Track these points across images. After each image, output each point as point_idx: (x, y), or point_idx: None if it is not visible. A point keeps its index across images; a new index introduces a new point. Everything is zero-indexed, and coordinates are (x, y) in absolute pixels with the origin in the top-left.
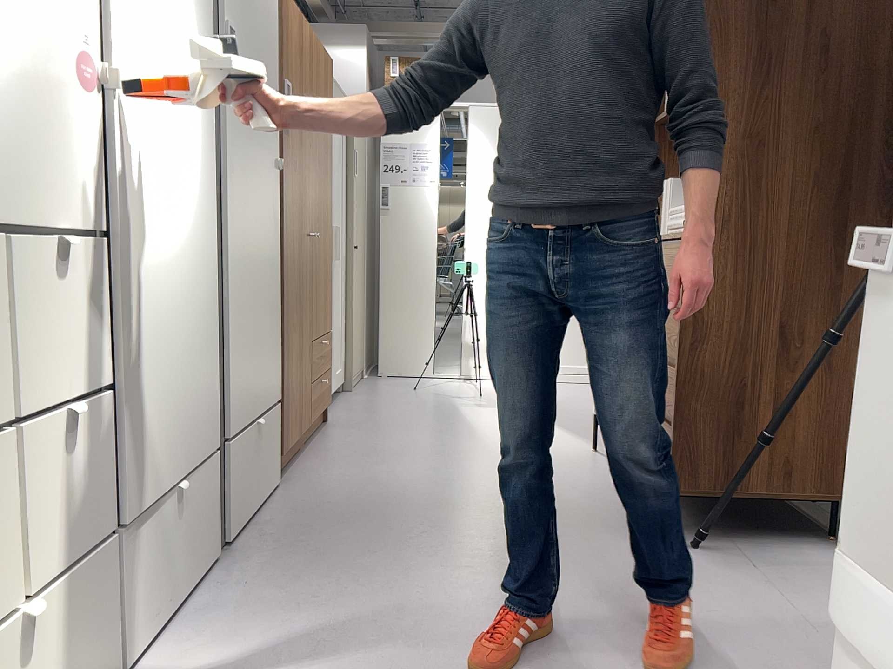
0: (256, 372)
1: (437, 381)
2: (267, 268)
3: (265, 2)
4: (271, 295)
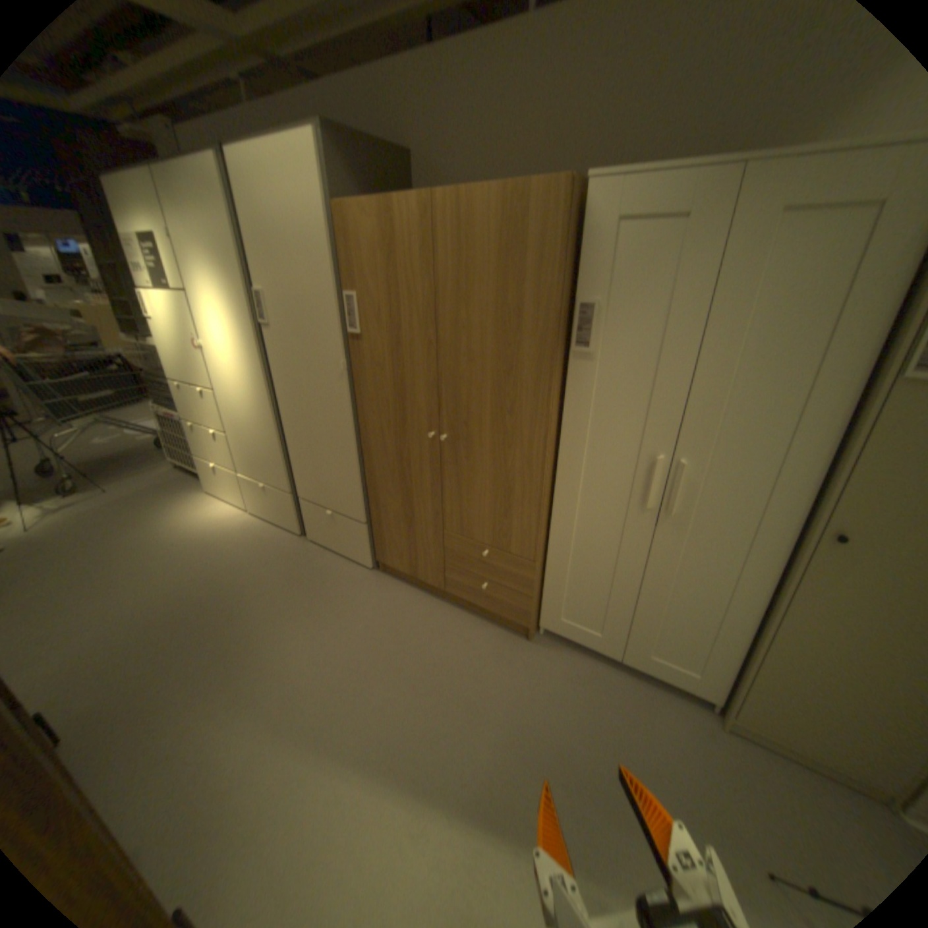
0: (325, 486)
1: None
2: (333, 436)
3: (302, 244)
4: (342, 455)
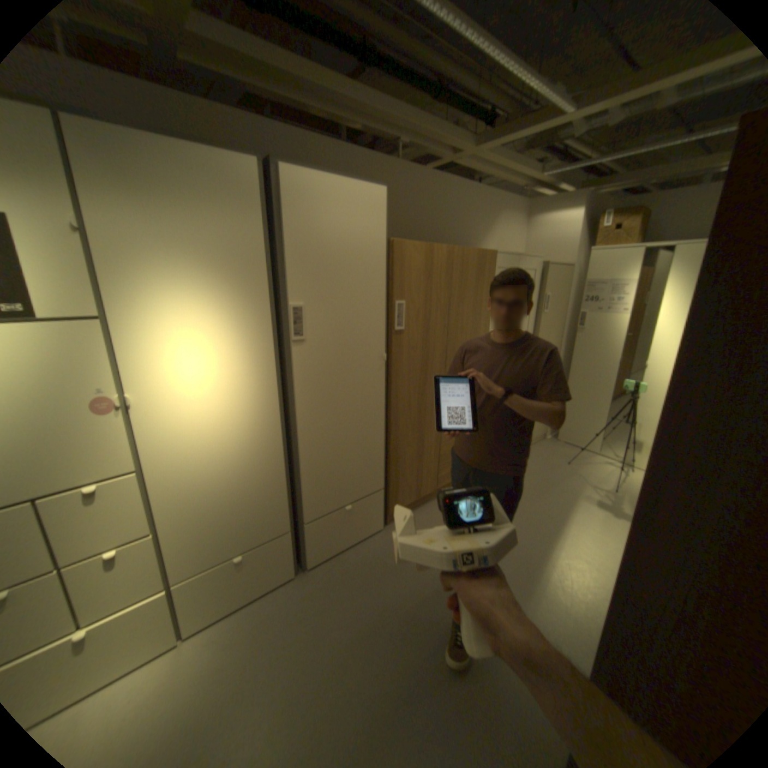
0: (345, 483)
1: (599, 459)
2: (364, 424)
3: (363, 264)
4: (371, 437)
